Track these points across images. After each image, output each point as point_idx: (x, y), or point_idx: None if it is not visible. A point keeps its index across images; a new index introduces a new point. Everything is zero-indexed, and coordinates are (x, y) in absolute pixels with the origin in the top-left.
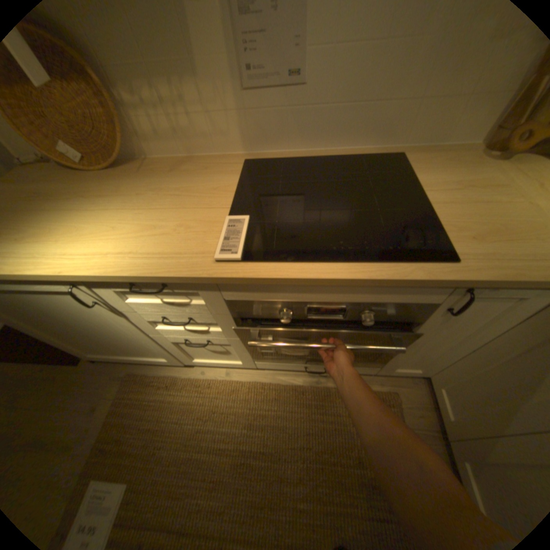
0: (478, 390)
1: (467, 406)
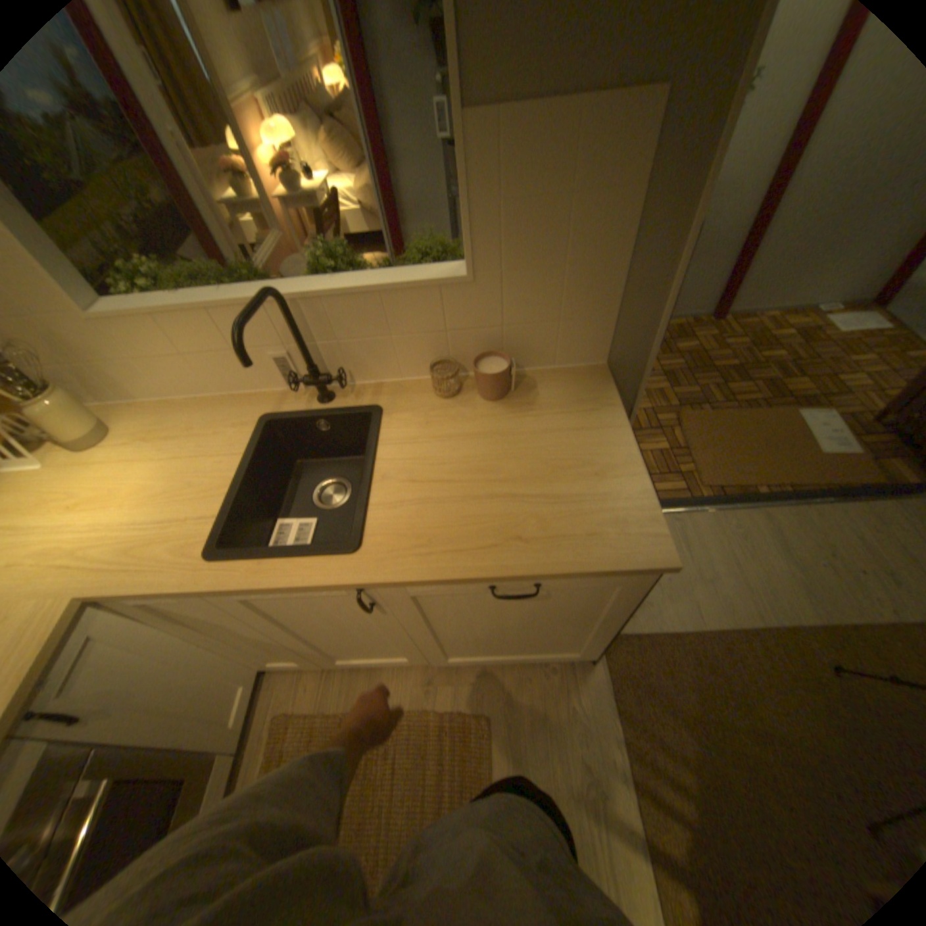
0: (245, 648)
1: (271, 655)
